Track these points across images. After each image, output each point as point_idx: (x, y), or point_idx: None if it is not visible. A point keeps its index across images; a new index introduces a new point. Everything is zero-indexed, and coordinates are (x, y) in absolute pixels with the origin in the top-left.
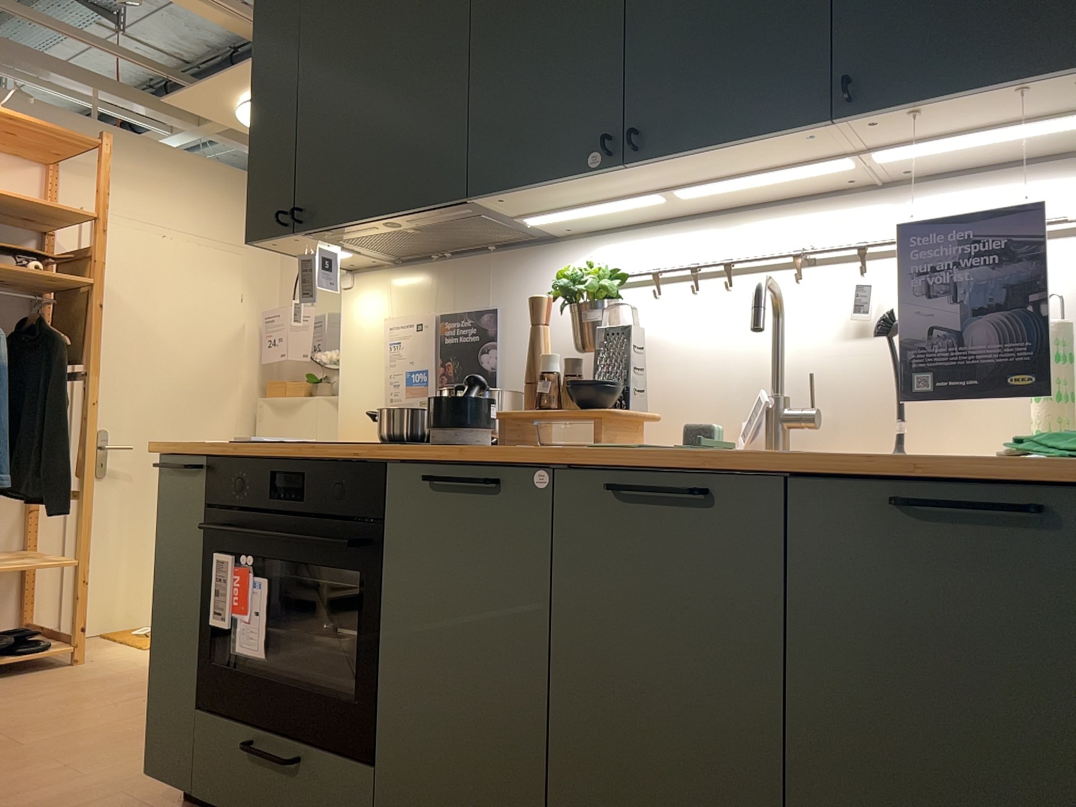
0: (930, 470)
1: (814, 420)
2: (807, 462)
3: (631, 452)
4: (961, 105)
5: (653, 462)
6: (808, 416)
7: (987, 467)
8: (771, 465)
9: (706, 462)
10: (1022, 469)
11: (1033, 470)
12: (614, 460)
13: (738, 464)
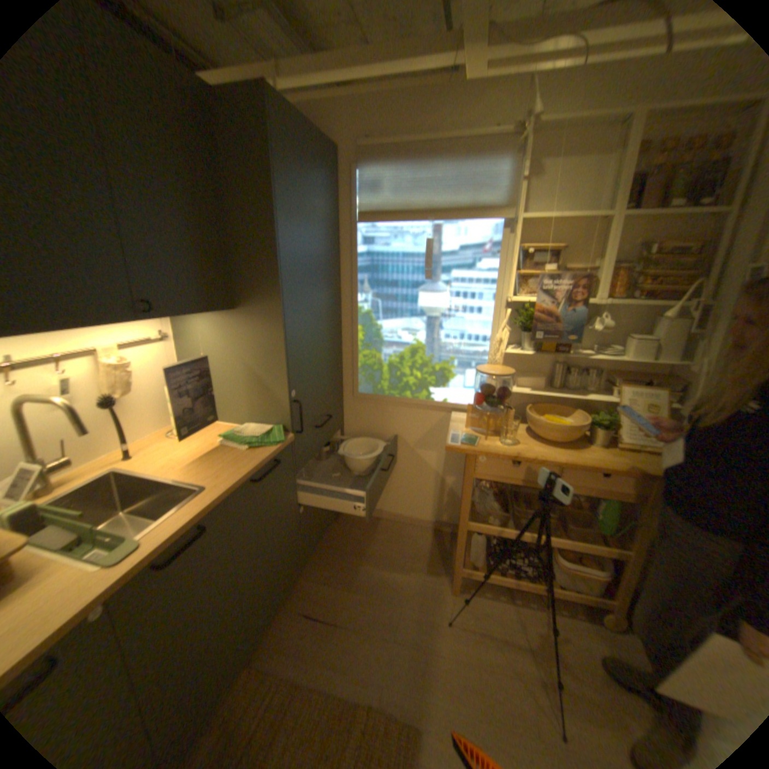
0: (259, 467)
1: (67, 463)
2: (234, 488)
3: (148, 543)
4: (178, 314)
5: (167, 537)
6: (68, 463)
7: (262, 457)
8: (222, 498)
9: (199, 516)
10: (275, 454)
11: (270, 453)
12: (155, 553)
13: (211, 506)
